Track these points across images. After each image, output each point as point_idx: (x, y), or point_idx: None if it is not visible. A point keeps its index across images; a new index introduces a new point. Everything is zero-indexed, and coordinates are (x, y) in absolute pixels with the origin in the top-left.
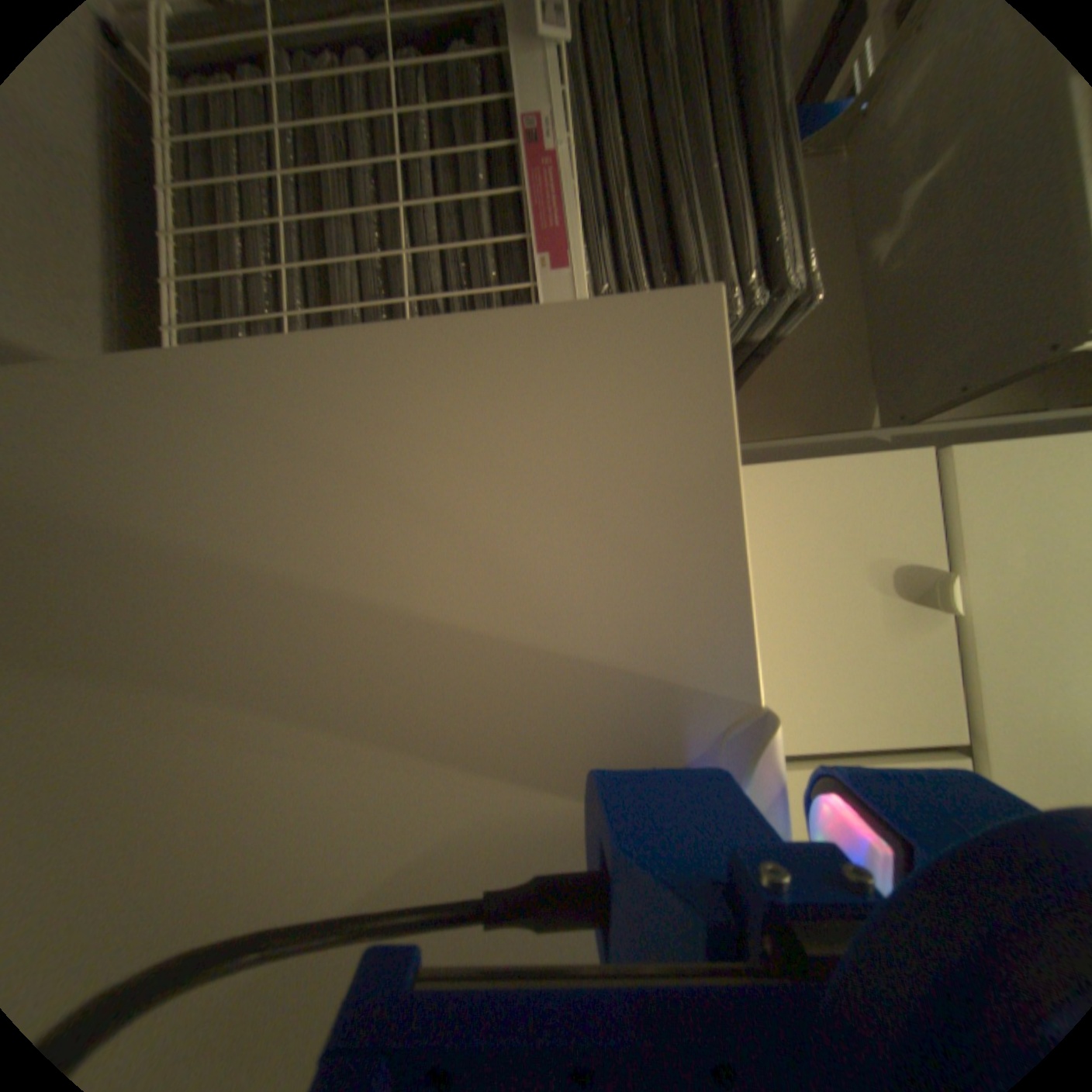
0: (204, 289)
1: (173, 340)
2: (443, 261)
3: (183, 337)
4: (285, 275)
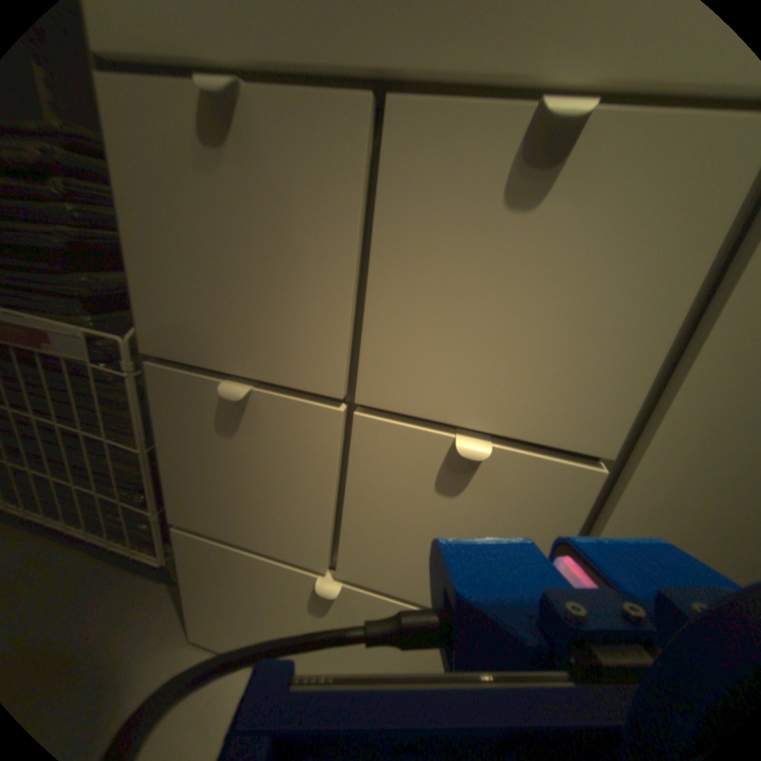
0: (88, 521)
1: (111, 545)
2: (57, 400)
3: (113, 538)
4: (76, 484)
